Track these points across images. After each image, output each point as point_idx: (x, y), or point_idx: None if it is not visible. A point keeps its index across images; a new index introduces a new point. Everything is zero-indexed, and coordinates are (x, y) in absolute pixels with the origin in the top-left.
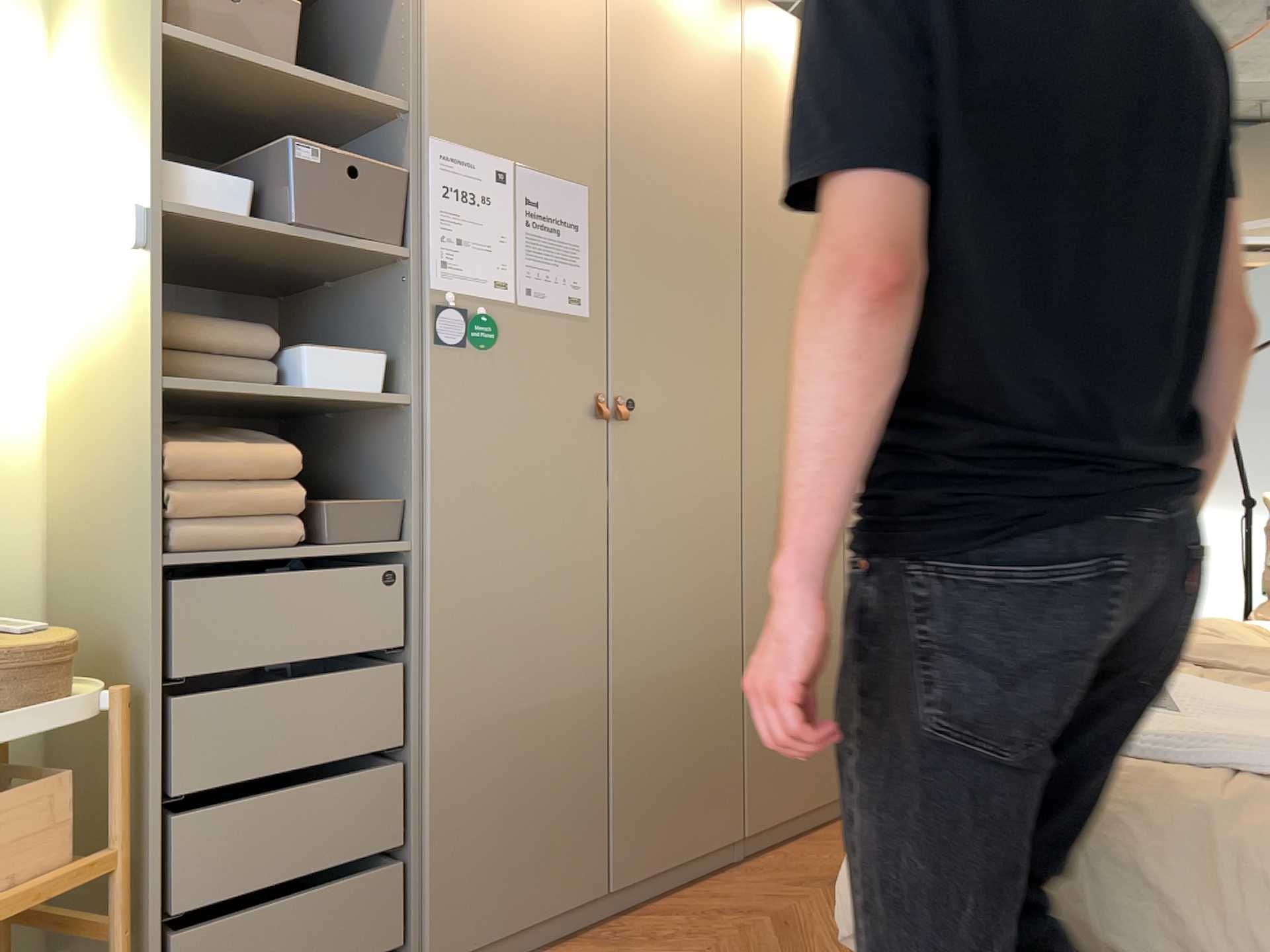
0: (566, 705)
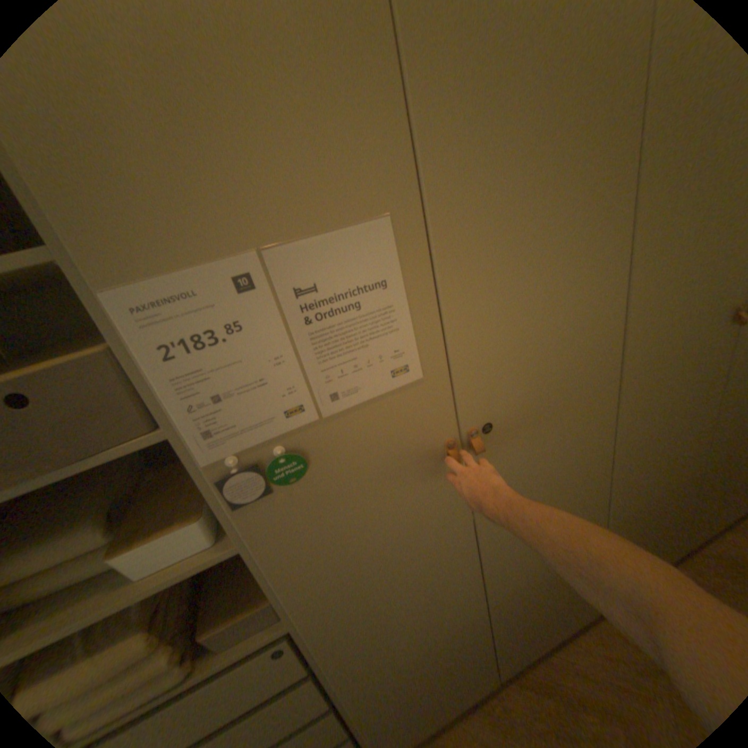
0: (454, 634)
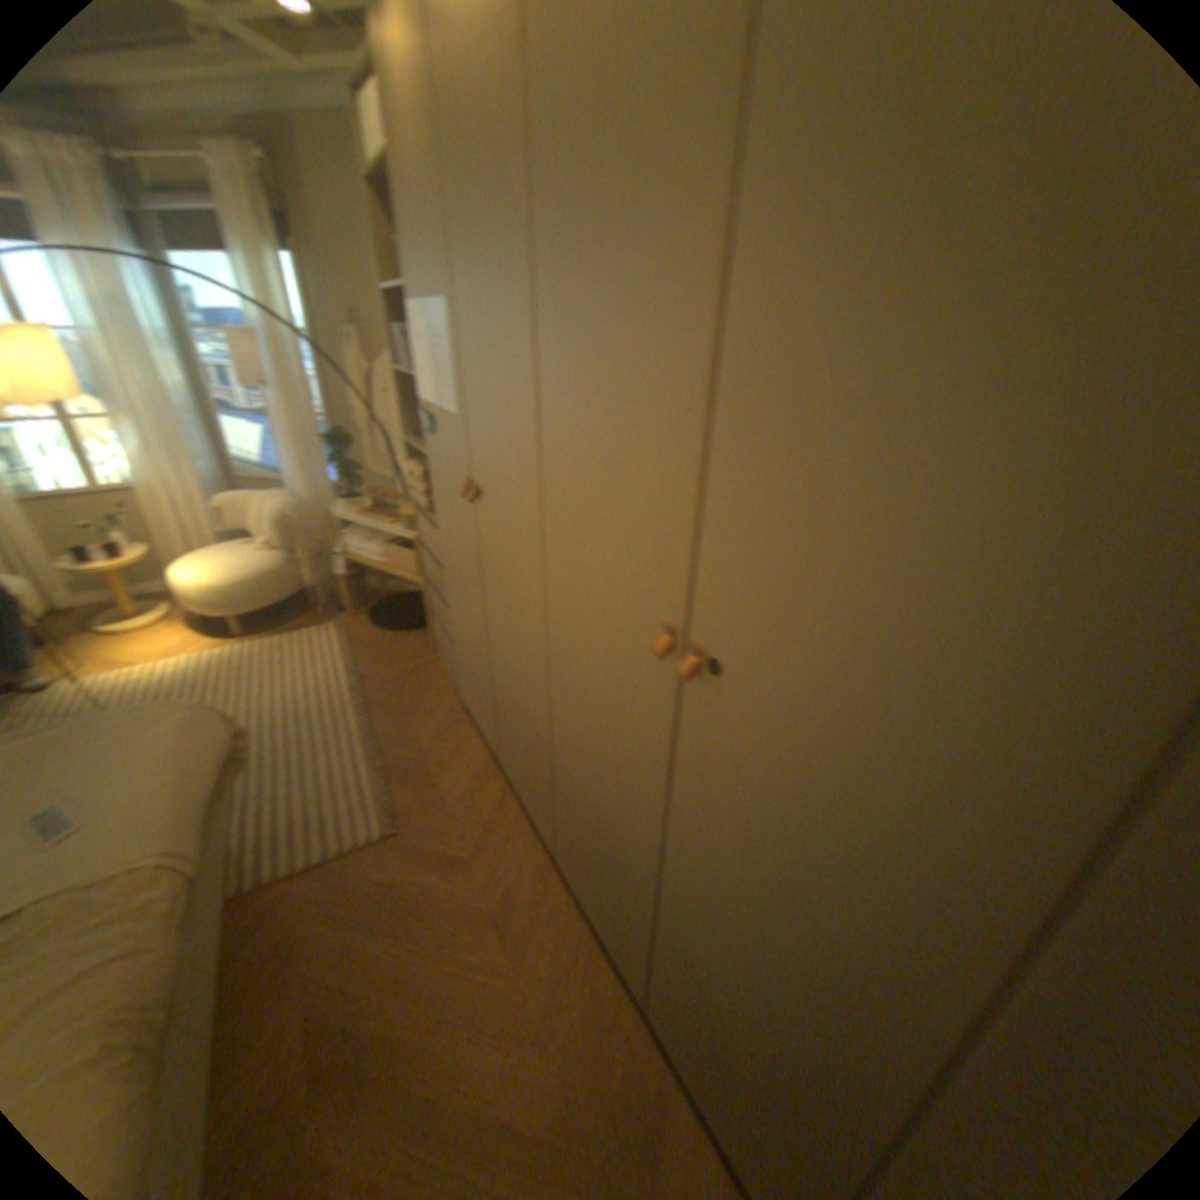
0: (476, 654)
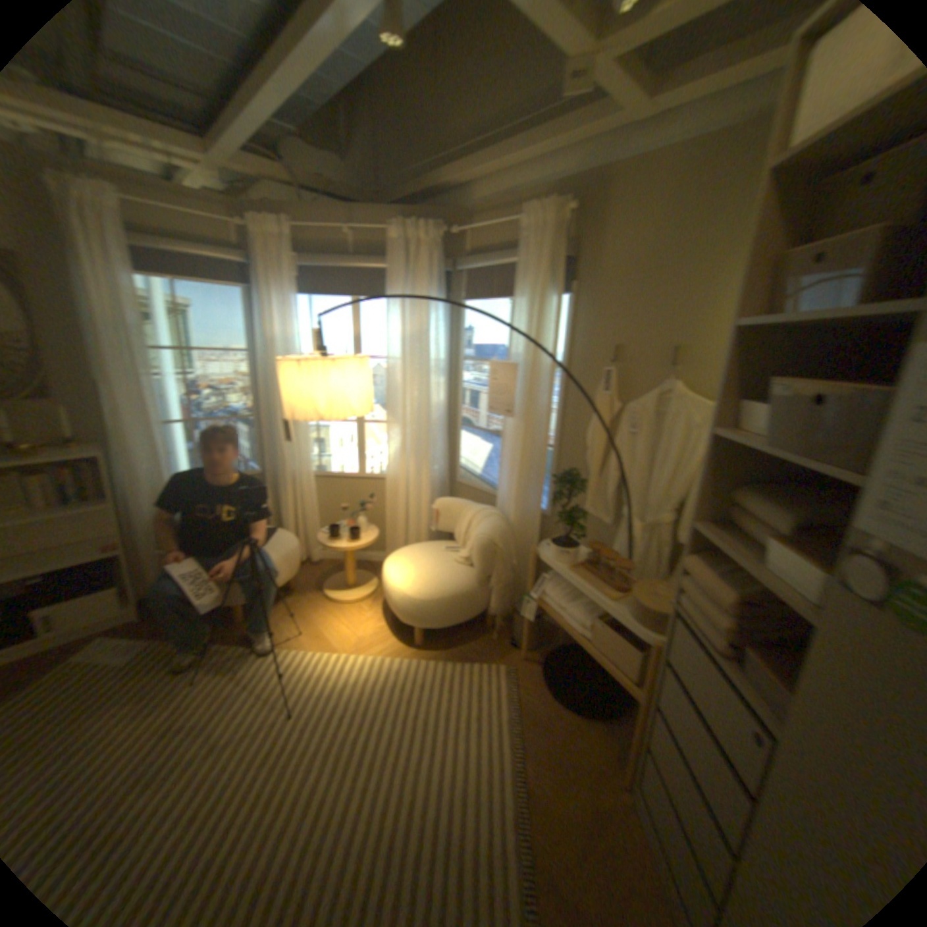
0: None
